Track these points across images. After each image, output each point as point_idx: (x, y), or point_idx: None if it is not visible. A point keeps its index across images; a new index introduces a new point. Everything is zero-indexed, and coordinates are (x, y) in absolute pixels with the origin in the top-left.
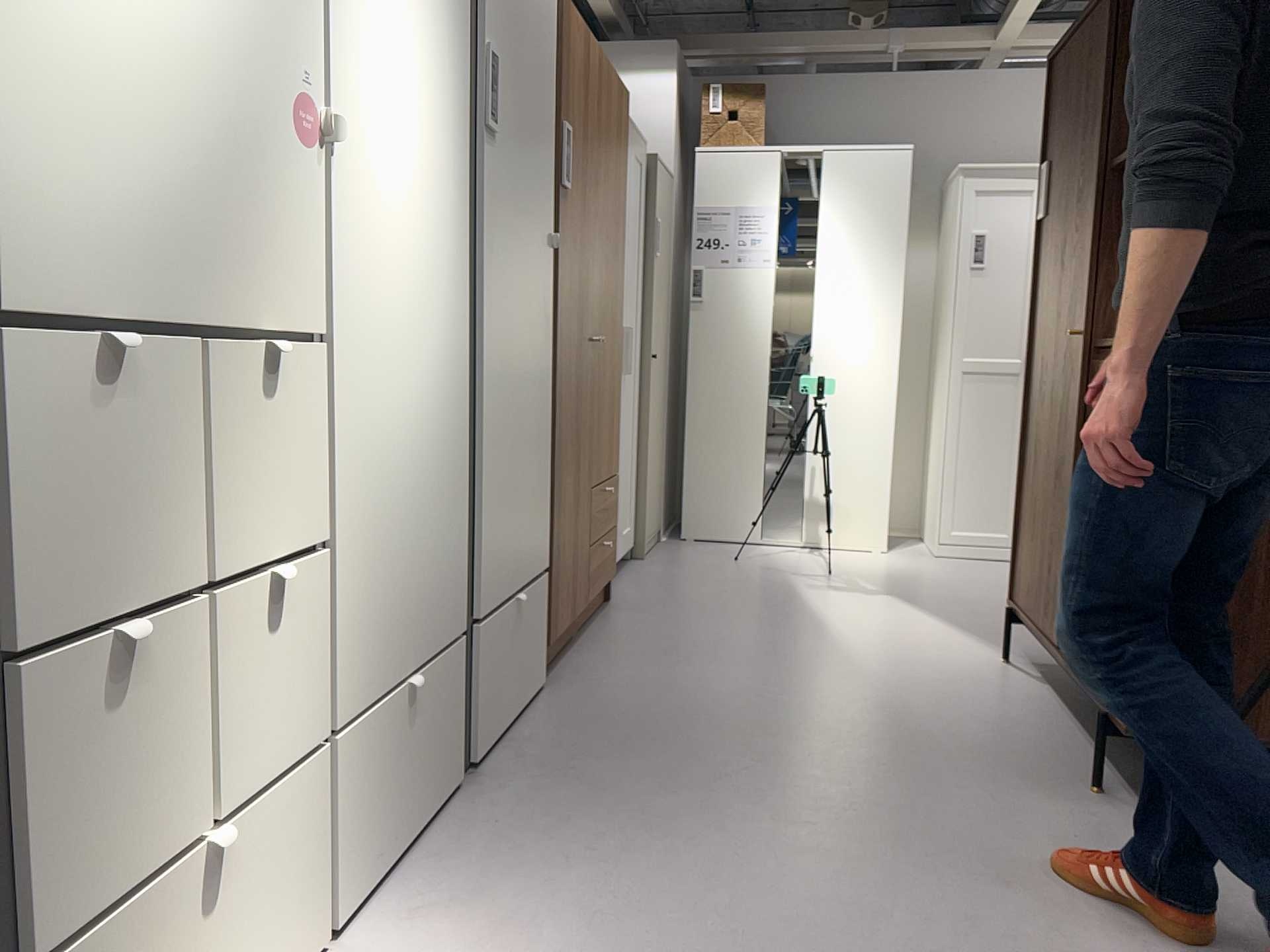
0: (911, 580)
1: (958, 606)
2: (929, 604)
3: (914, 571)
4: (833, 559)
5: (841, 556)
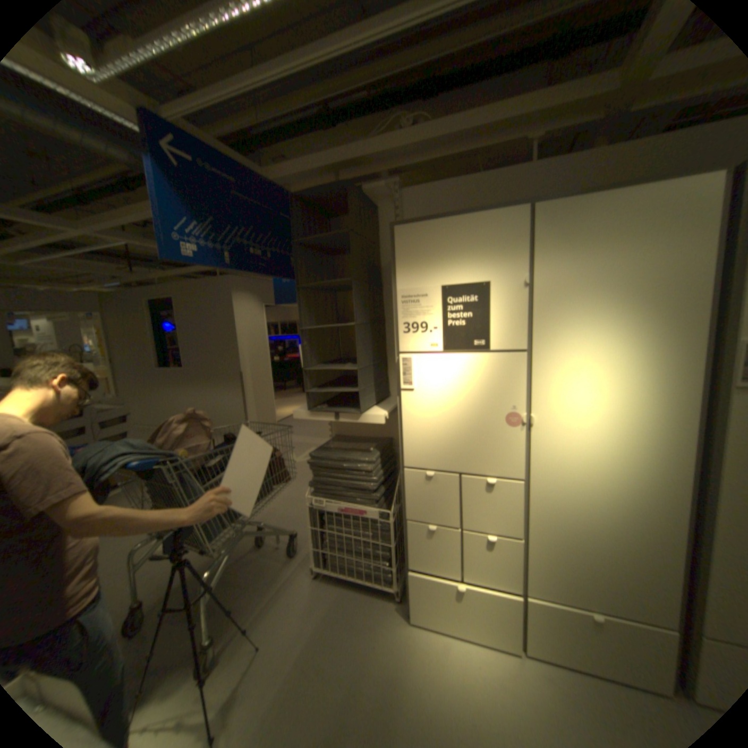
0: None
1: None
2: None
3: None
4: None
5: None
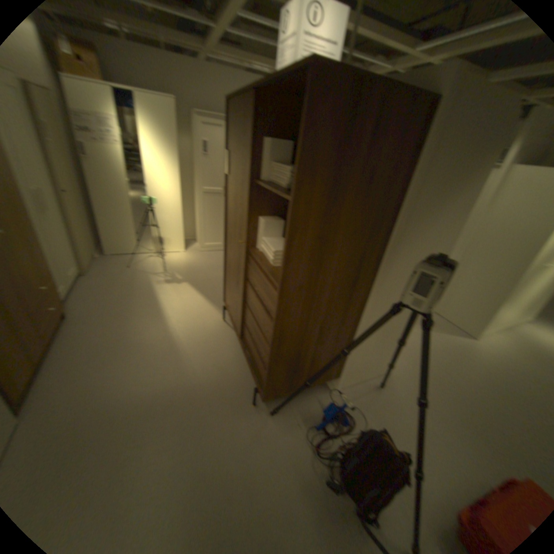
0: (194, 270)
1: (209, 285)
2: (200, 286)
3: (195, 263)
4: (168, 260)
5: (171, 257)
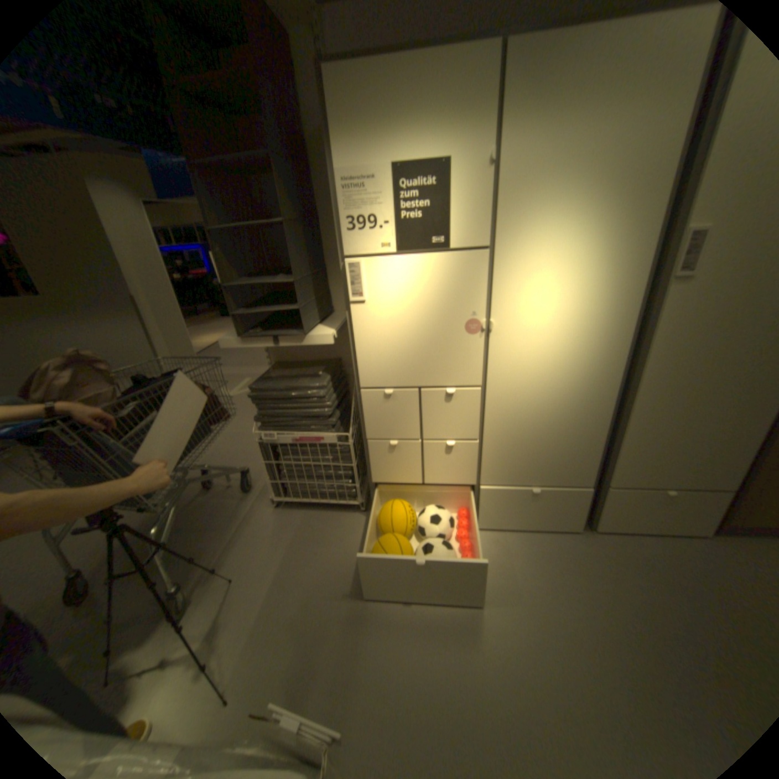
0: None
1: None
2: None
3: None
4: None
5: None
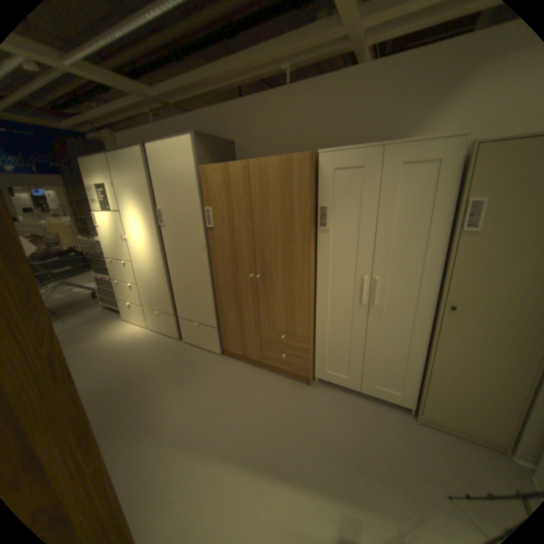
0: None
1: None
2: None
3: None
4: None
5: None
